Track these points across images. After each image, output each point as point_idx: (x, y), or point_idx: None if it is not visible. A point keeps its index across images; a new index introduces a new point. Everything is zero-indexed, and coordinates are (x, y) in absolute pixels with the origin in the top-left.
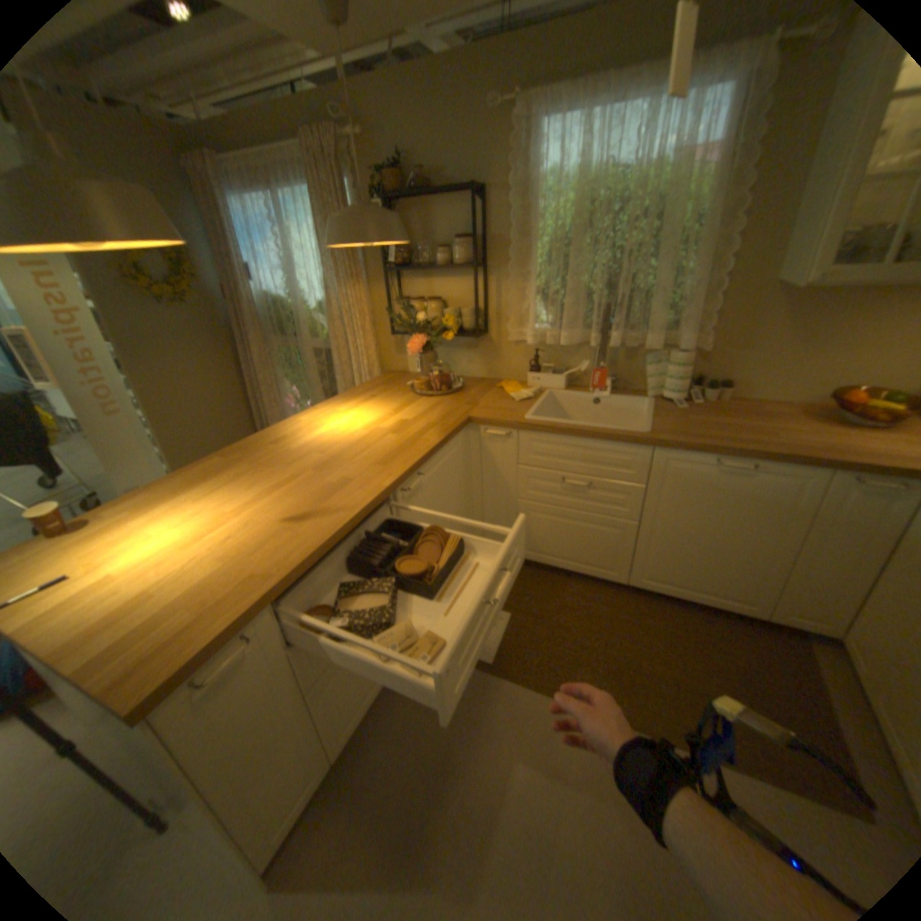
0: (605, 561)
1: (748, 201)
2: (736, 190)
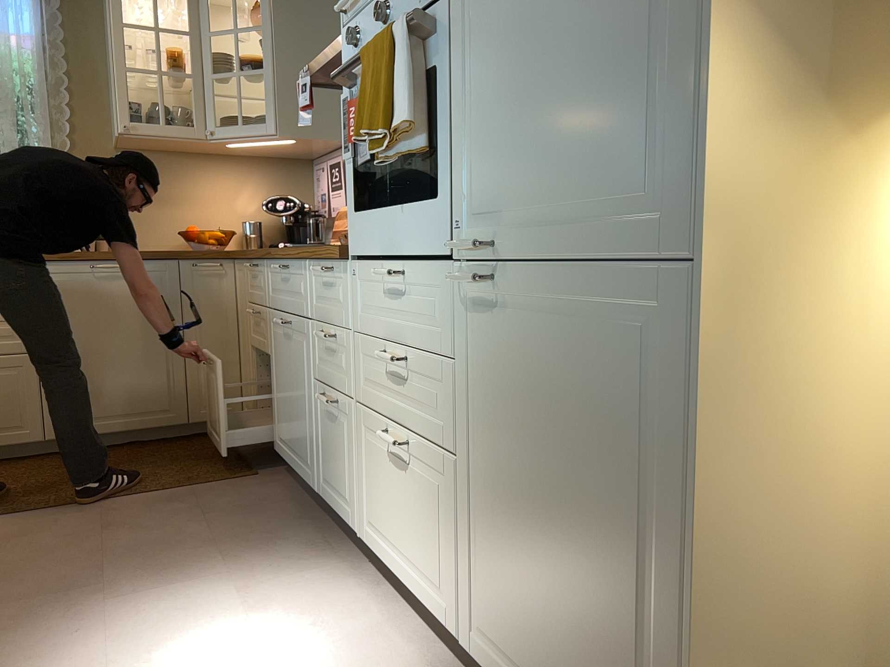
0: (9, 417)
1: (67, 82)
2: (56, 73)
